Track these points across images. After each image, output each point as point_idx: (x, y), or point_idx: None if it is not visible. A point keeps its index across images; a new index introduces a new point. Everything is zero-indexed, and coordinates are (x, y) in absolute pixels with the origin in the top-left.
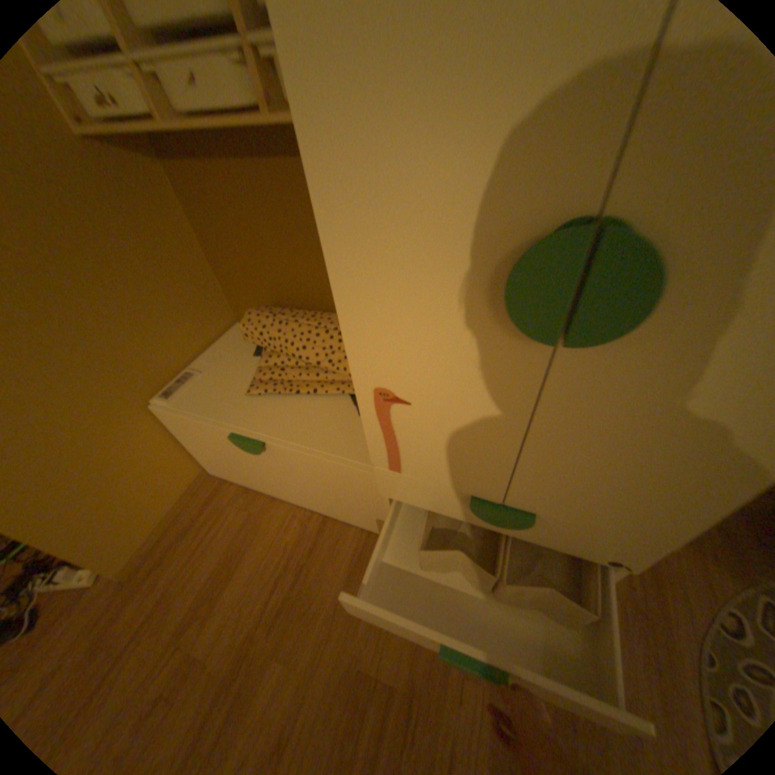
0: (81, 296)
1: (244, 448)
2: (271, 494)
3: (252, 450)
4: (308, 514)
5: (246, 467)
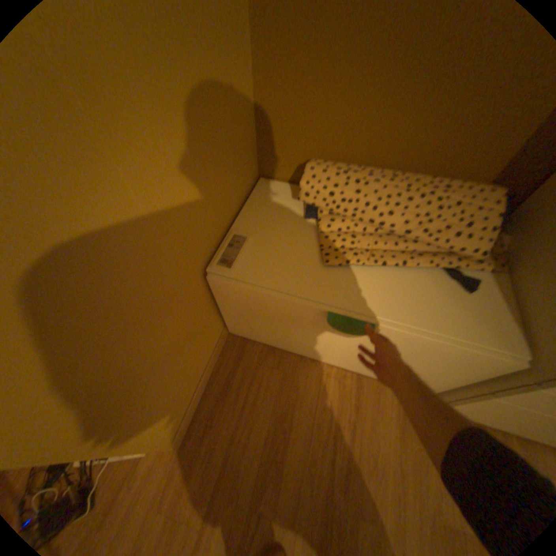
0: (163, 119)
1: (337, 326)
2: (302, 353)
3: (350, 330)
4: (340, 372)
5: (298, 334)
